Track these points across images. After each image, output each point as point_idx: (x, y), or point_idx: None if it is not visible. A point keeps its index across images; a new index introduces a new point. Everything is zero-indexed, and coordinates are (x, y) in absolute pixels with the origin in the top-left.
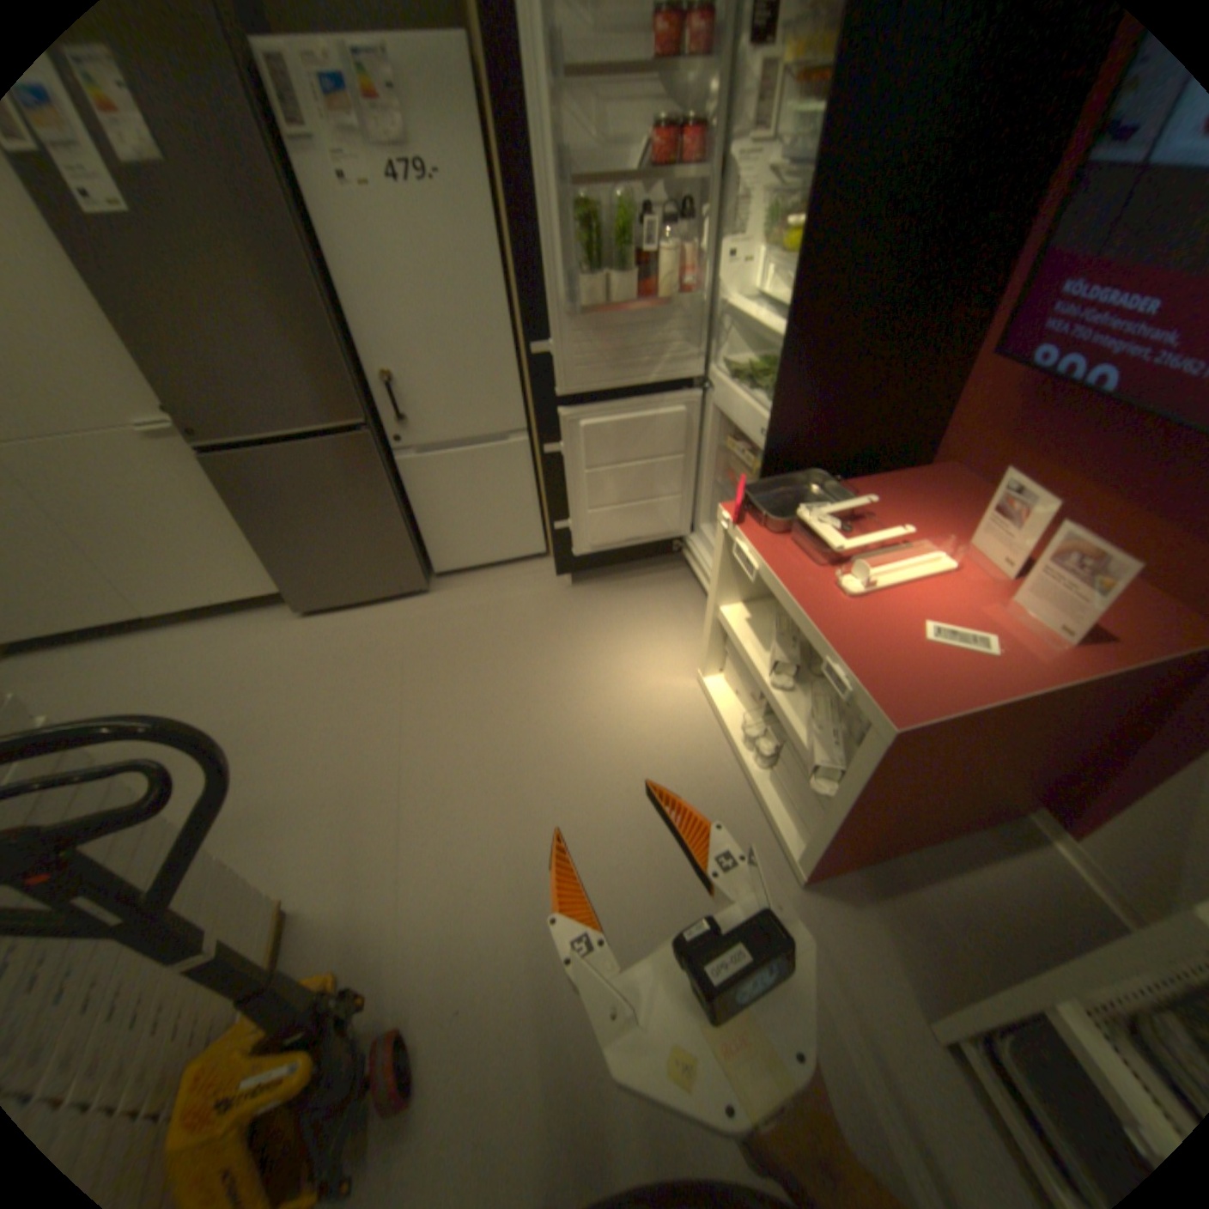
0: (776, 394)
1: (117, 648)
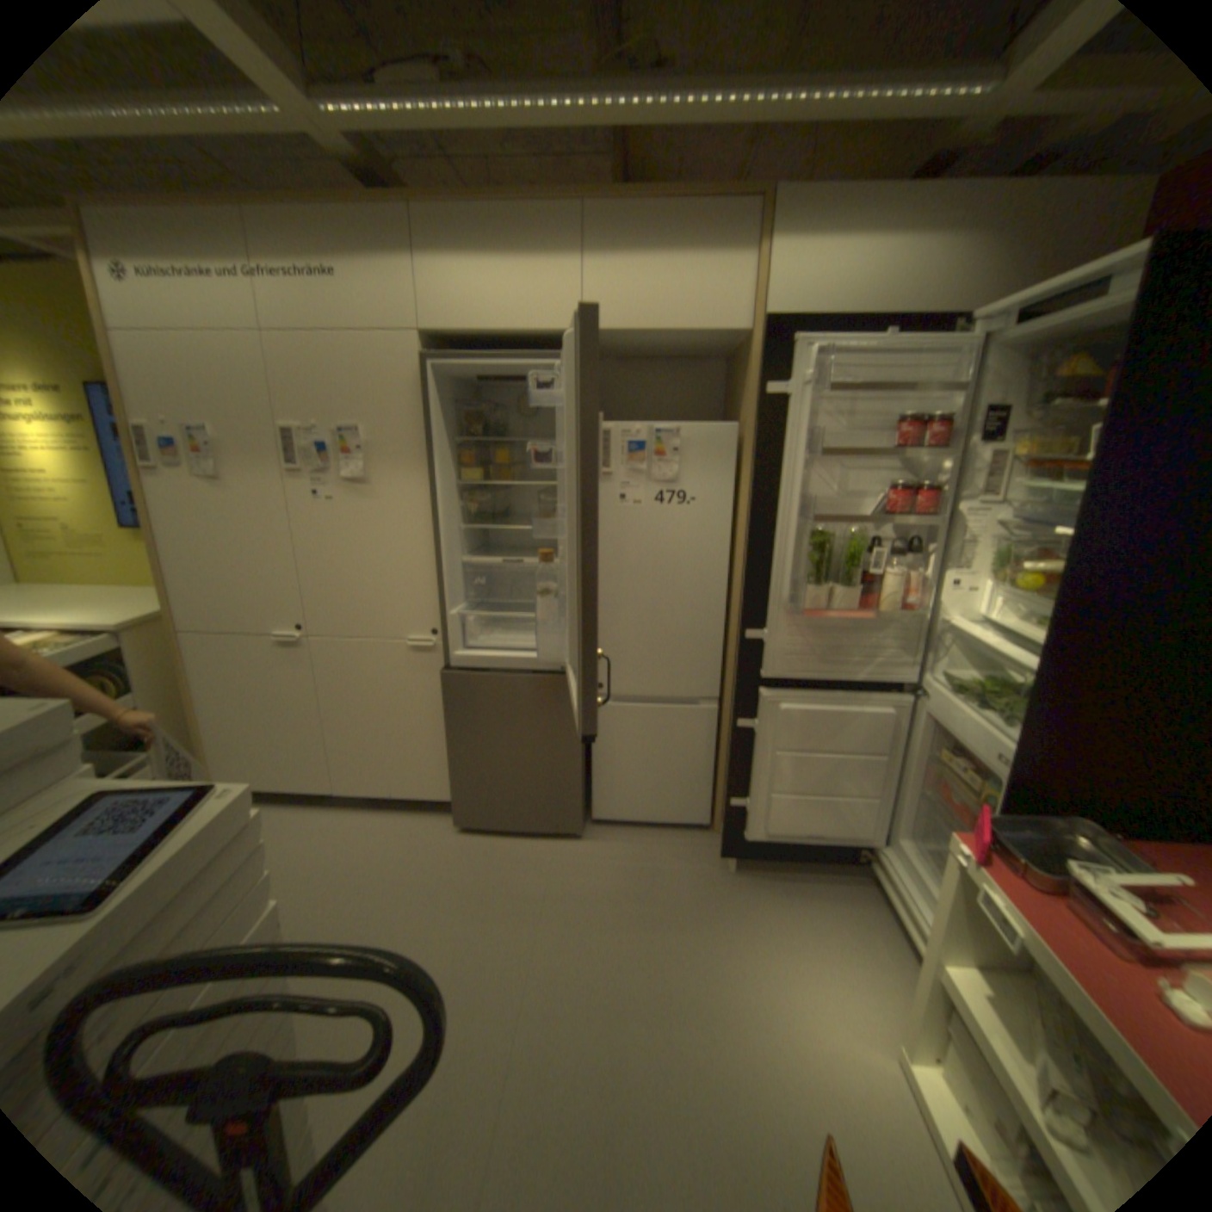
0: (1025, 724)
1: (300, 818)
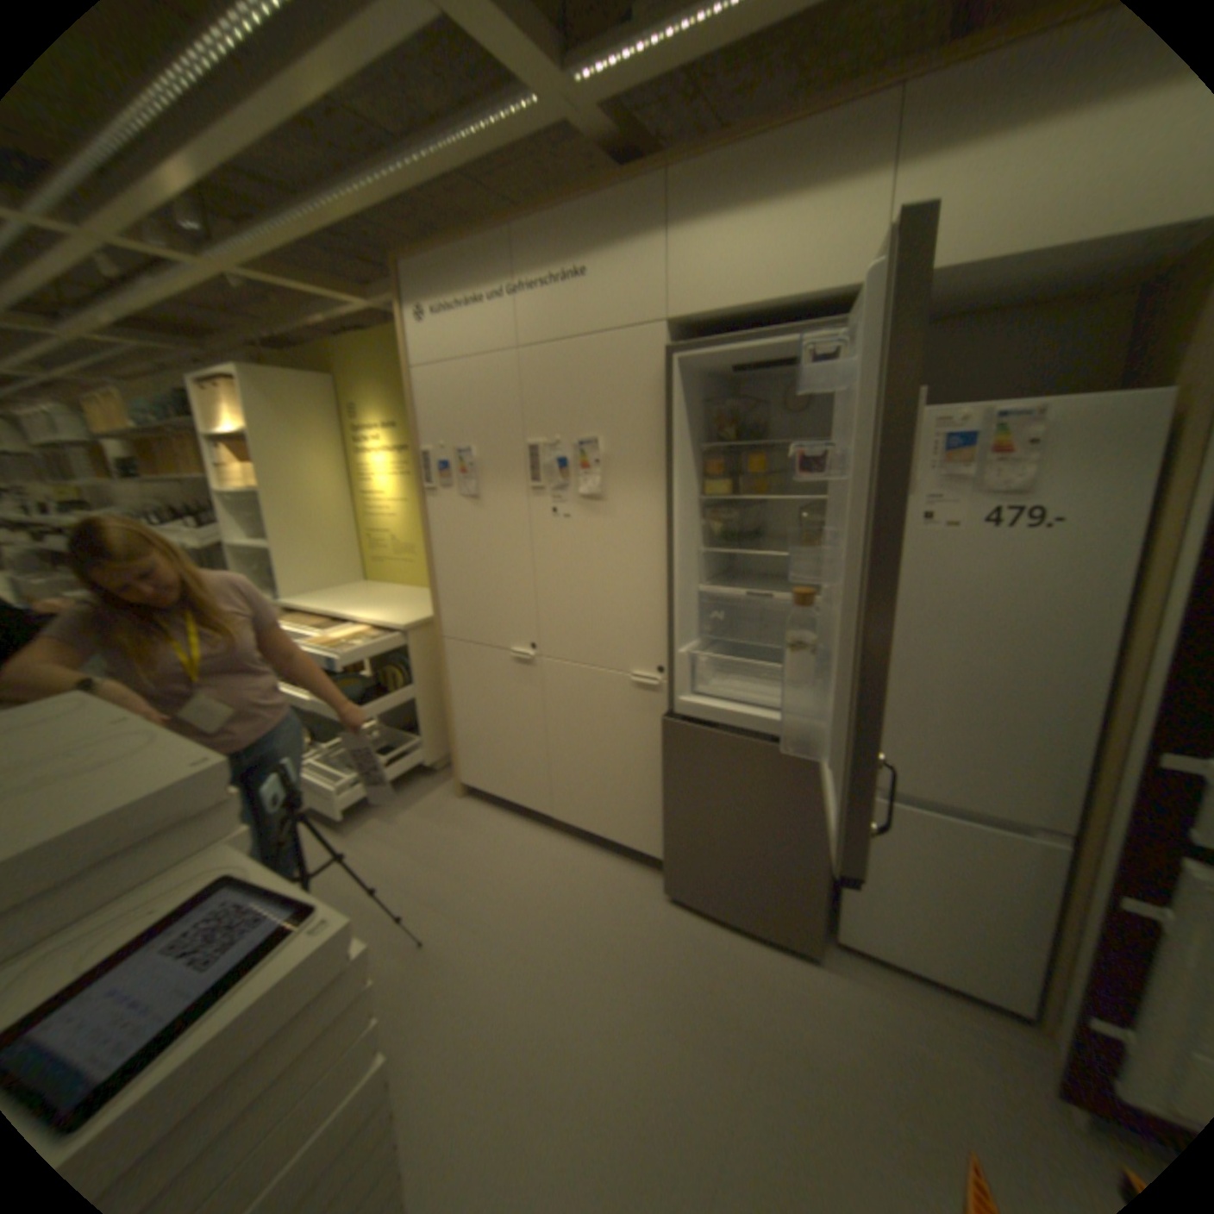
0: None
1: (521, 832)
